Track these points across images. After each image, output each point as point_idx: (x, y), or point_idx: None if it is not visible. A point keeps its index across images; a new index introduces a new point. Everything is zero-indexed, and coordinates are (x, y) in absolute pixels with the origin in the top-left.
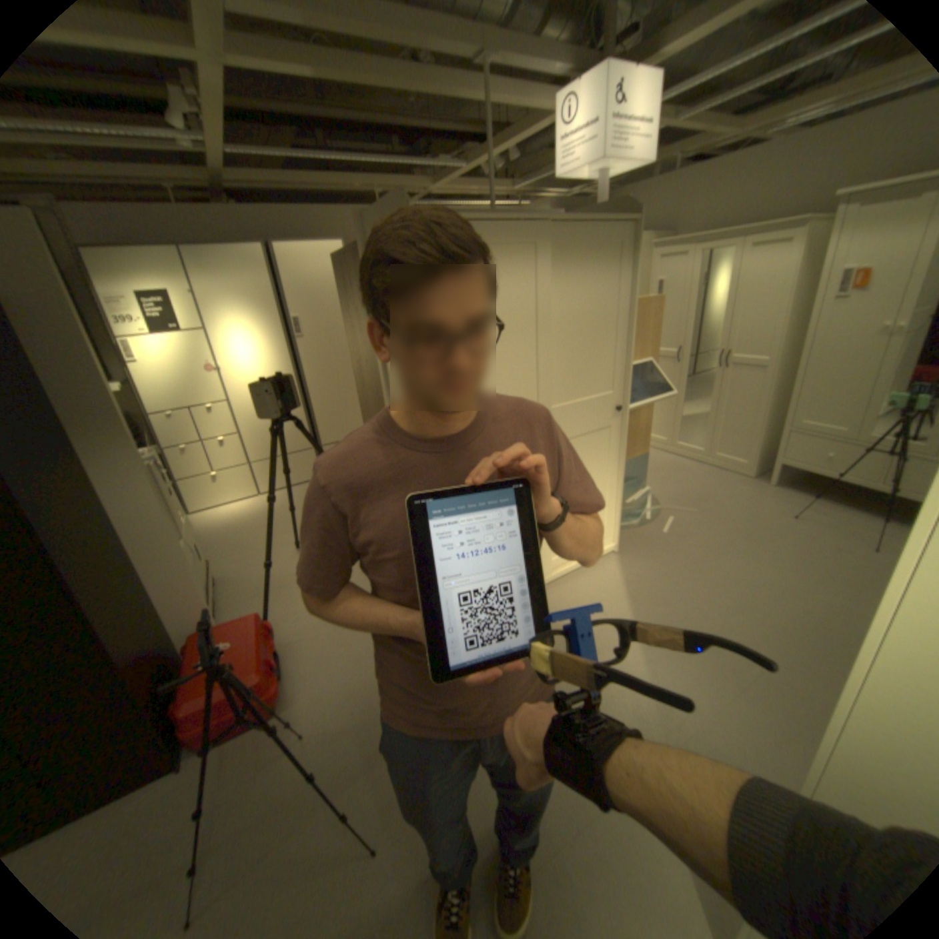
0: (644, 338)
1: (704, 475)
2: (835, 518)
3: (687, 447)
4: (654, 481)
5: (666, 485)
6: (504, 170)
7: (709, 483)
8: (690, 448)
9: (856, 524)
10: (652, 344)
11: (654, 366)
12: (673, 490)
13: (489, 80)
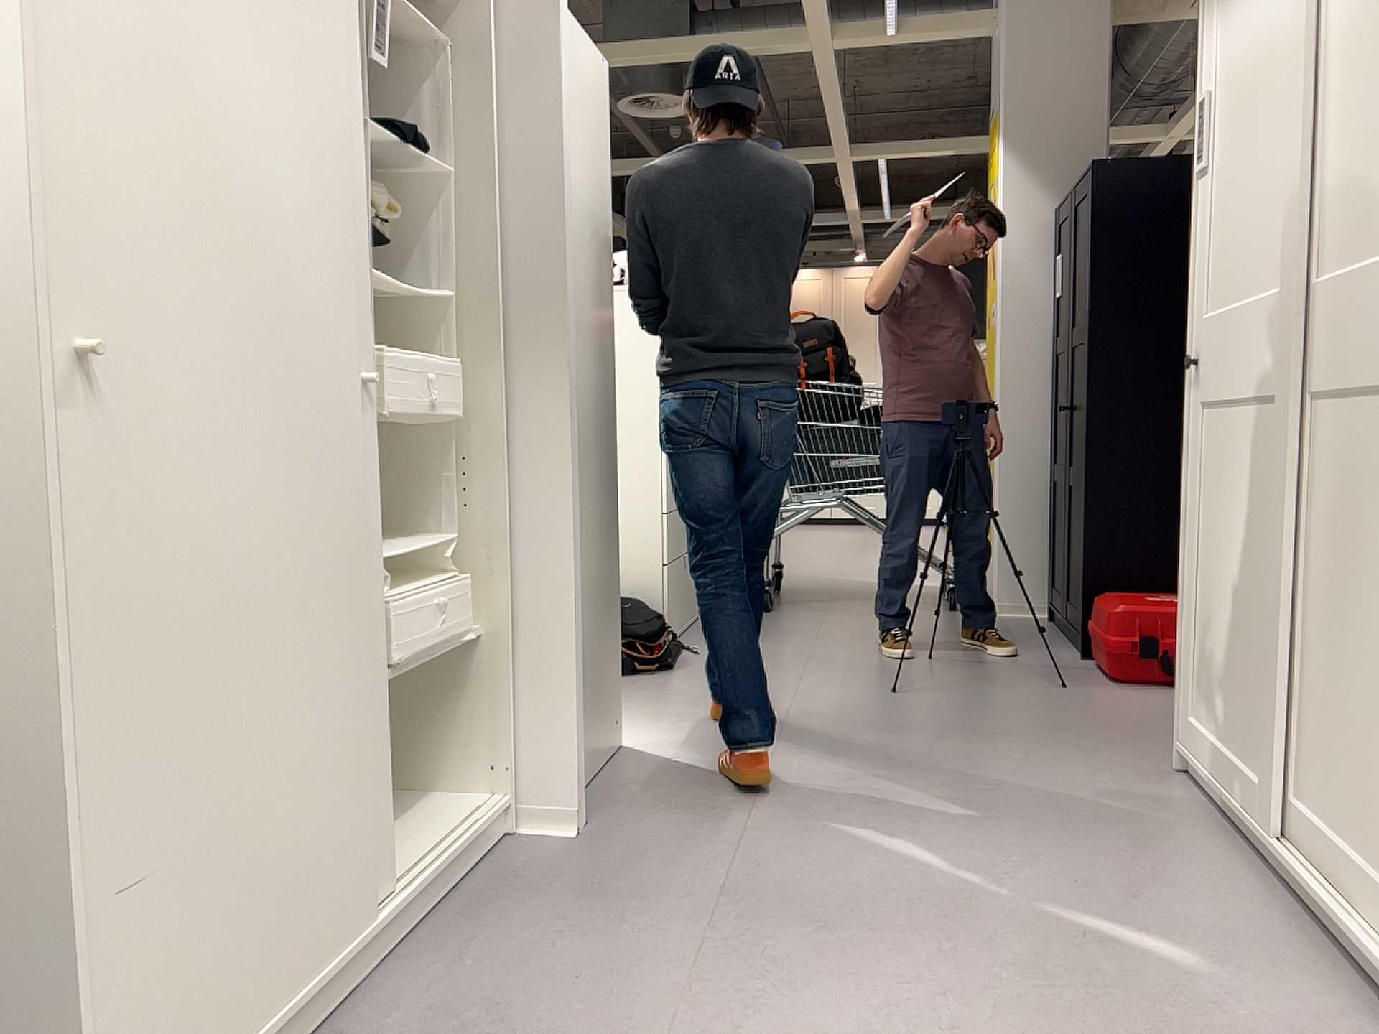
0: None
1: None
2: None
3: None
4: None
5: None
6: None
7: None
8: None
9: None
10: None
11: None
12: None
13: None
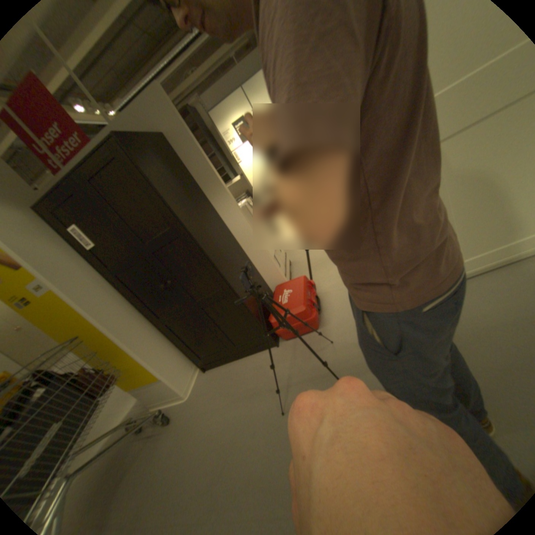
0: None
1: None
2: None
3: None
4: None
5: None
6: None
7: None
8: None
9: None
10: None
11: None
12: None
13: None
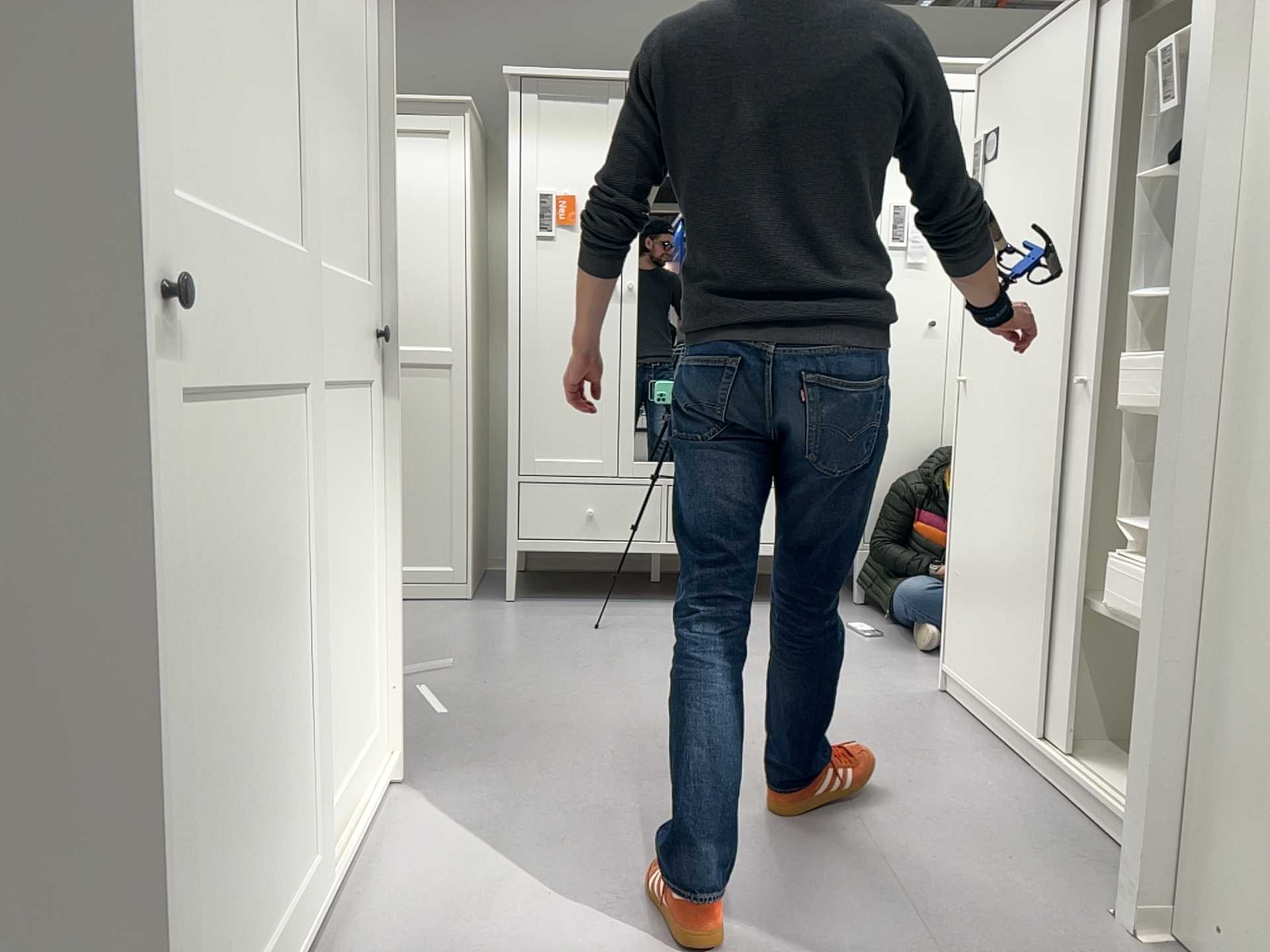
0: None
1: None
2: (632, 614)
3: None
4: None
5: None
6: None
7: (407, 621)
8: None
9: (661, 614)
10: None
11: None
12: None
13: None
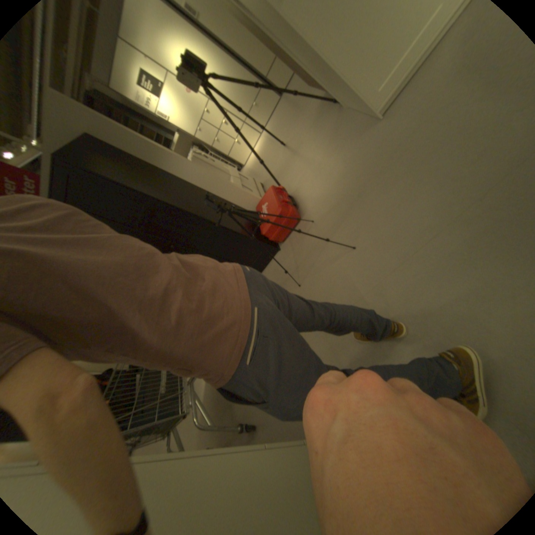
0: None
1: None
2: None
3: None
4: None
5: None
6: None
7: None
8: None
9: None
10: None
11: None
12: None
13: None
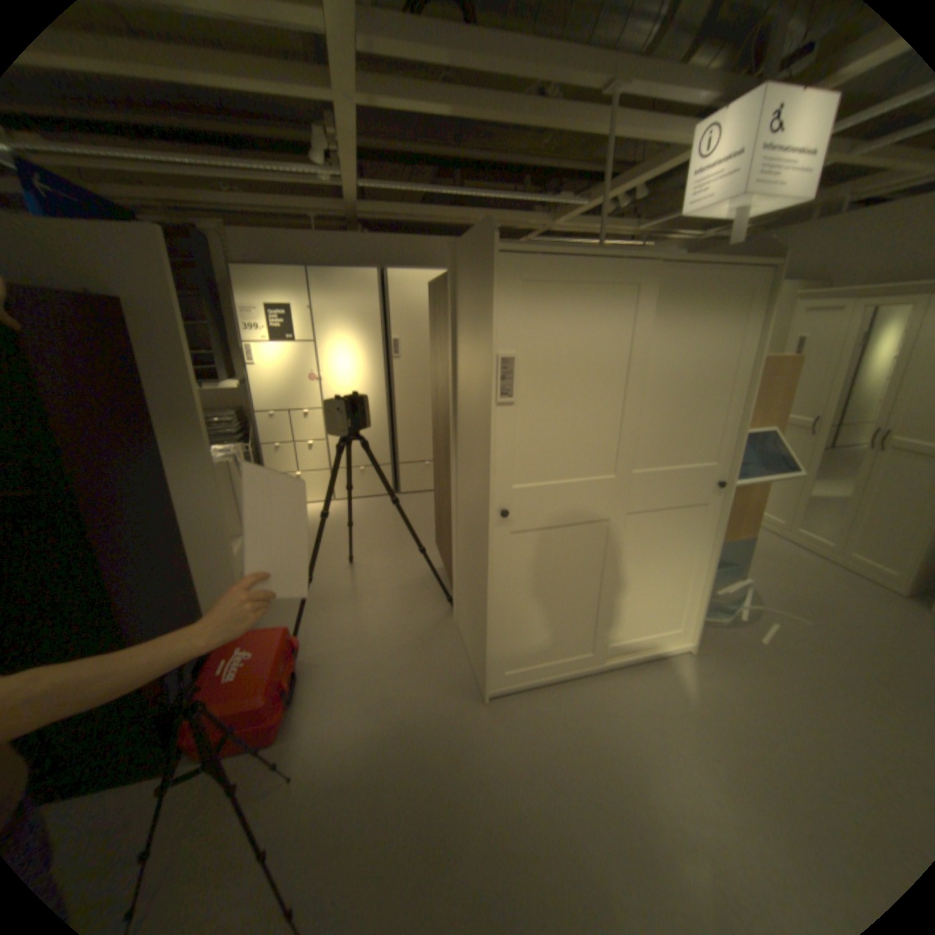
0: (768, 403)
1: (830, 577)
2: None
3: (811, 536)
4: (760, 572)
5: (775, 581)
6: (630, 210)
7: (837, 590)
8: (815, 539)
9: None
10: (778, 411)
11: (778, 437)
12: (784, 589)
13: (616, 111)
